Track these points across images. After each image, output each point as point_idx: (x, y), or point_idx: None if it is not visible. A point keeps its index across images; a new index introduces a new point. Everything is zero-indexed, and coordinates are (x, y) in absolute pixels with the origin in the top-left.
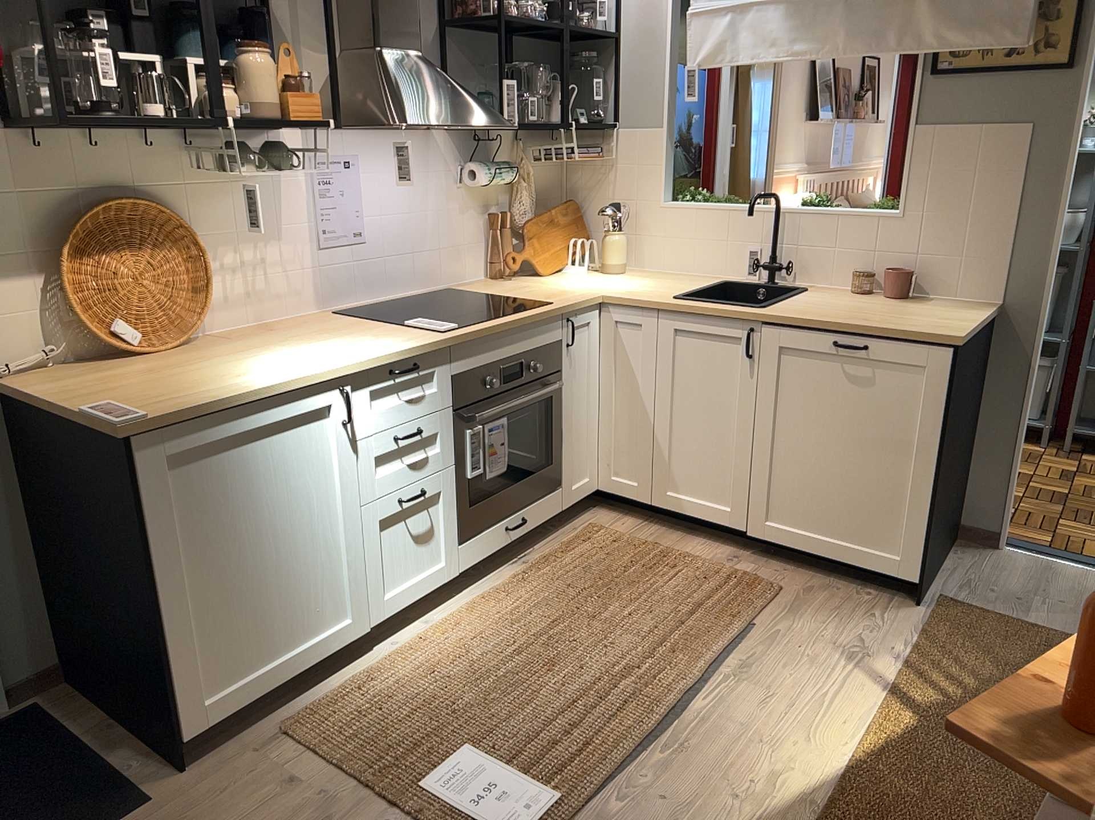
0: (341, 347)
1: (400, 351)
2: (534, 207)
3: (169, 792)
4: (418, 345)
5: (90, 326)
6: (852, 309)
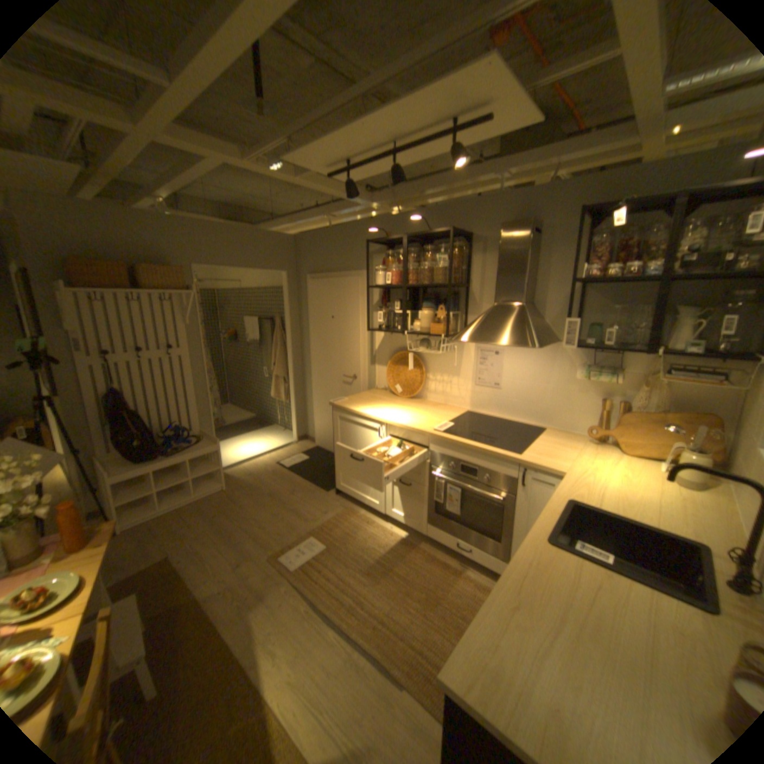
0: (408, 416)
1: (402, 425)
2: (664, 407)
3: (329, 494)
4: (411, 427)
5: (387, 383)
6: (583, 619)
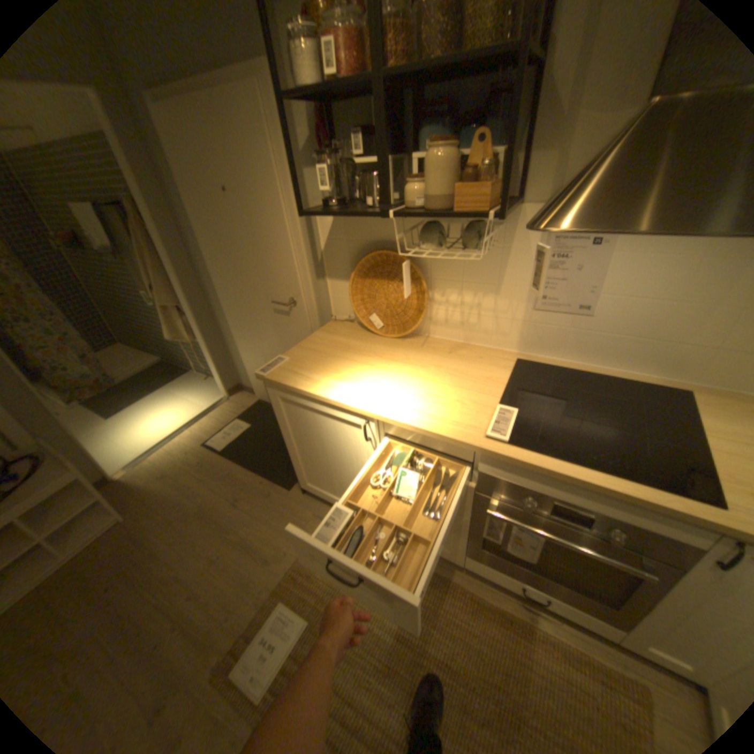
0: (417, 393)
1: (417, 426)
2: None
3: (293, 493)
4: (437, 431)
5: (355, 311)
6: None
